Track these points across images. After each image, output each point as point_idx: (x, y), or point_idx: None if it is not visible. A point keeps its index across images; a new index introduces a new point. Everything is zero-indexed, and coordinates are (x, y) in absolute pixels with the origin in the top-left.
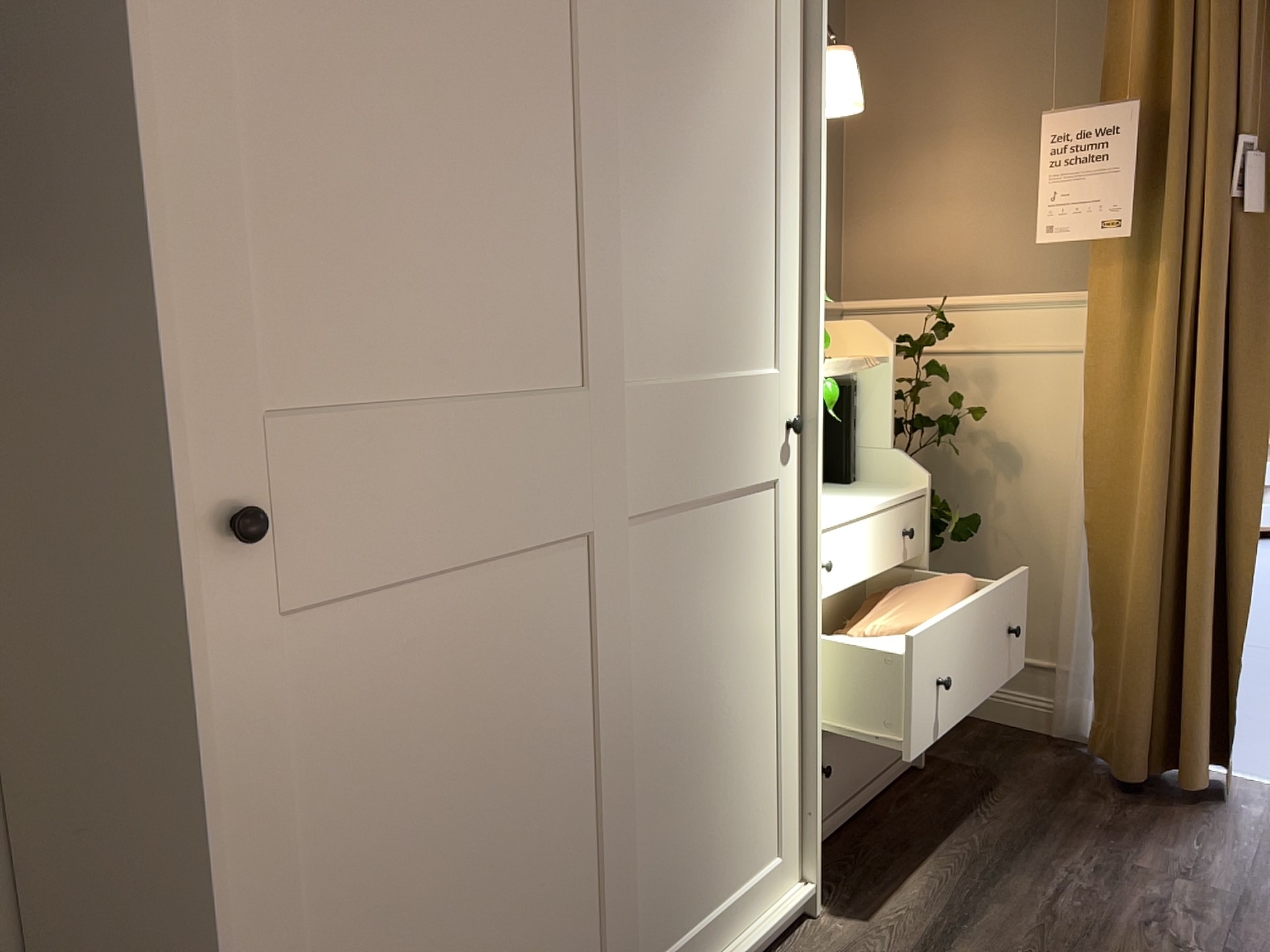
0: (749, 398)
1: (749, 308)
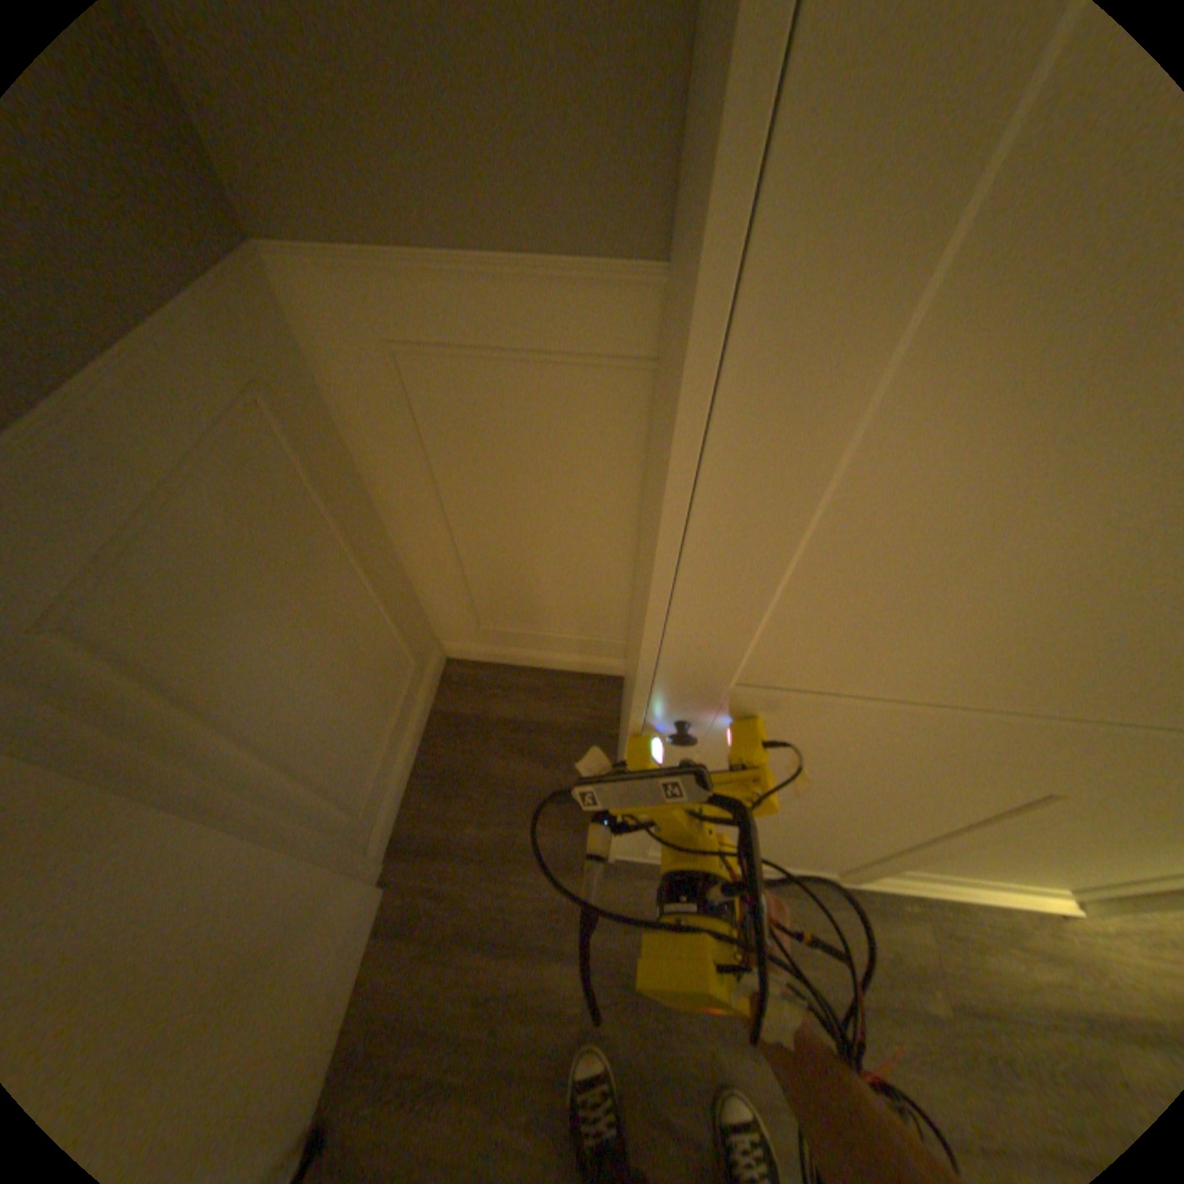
0: None
1: None
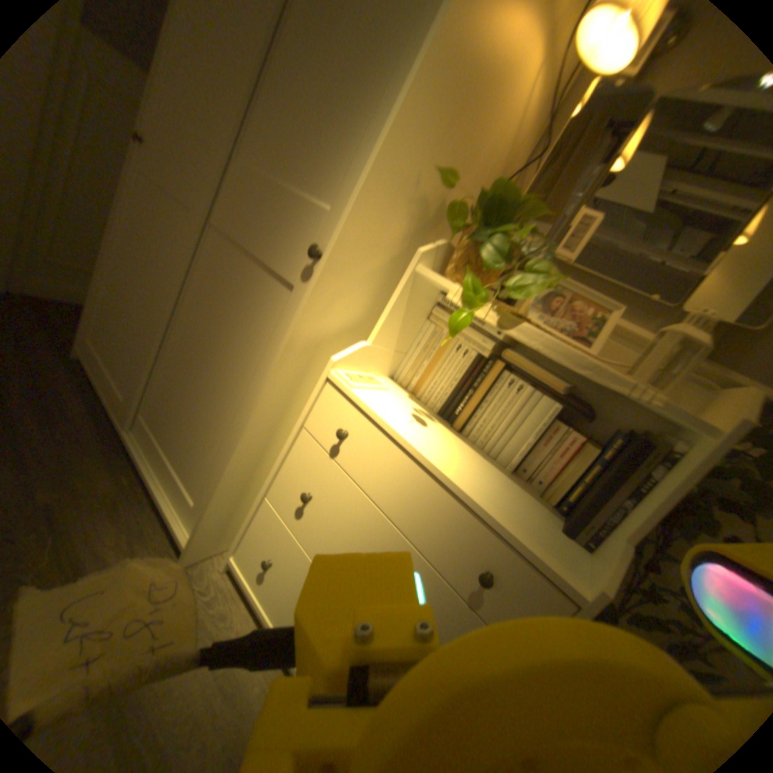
0: (293, 213)
1: (325, 153)
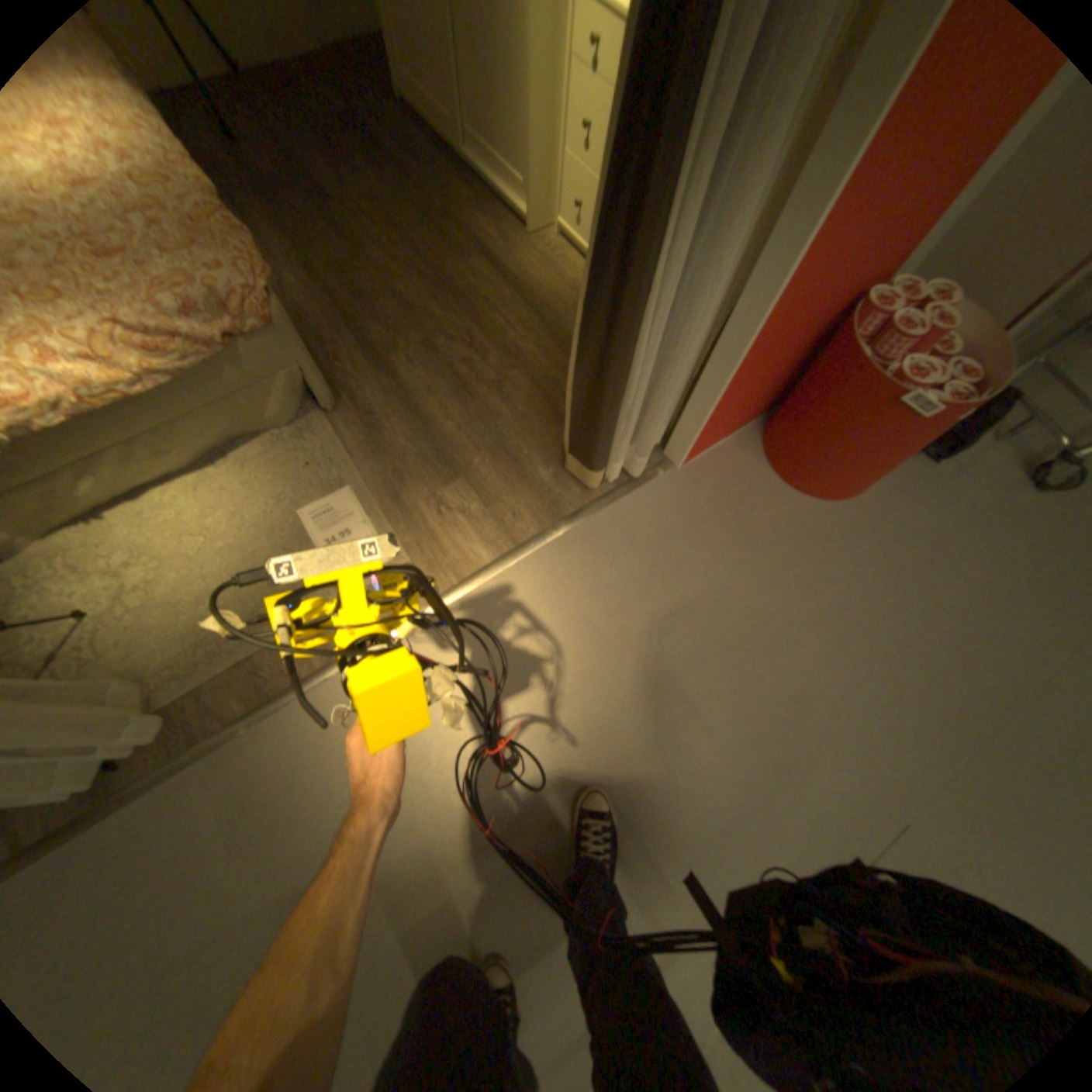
0: None
1: None
